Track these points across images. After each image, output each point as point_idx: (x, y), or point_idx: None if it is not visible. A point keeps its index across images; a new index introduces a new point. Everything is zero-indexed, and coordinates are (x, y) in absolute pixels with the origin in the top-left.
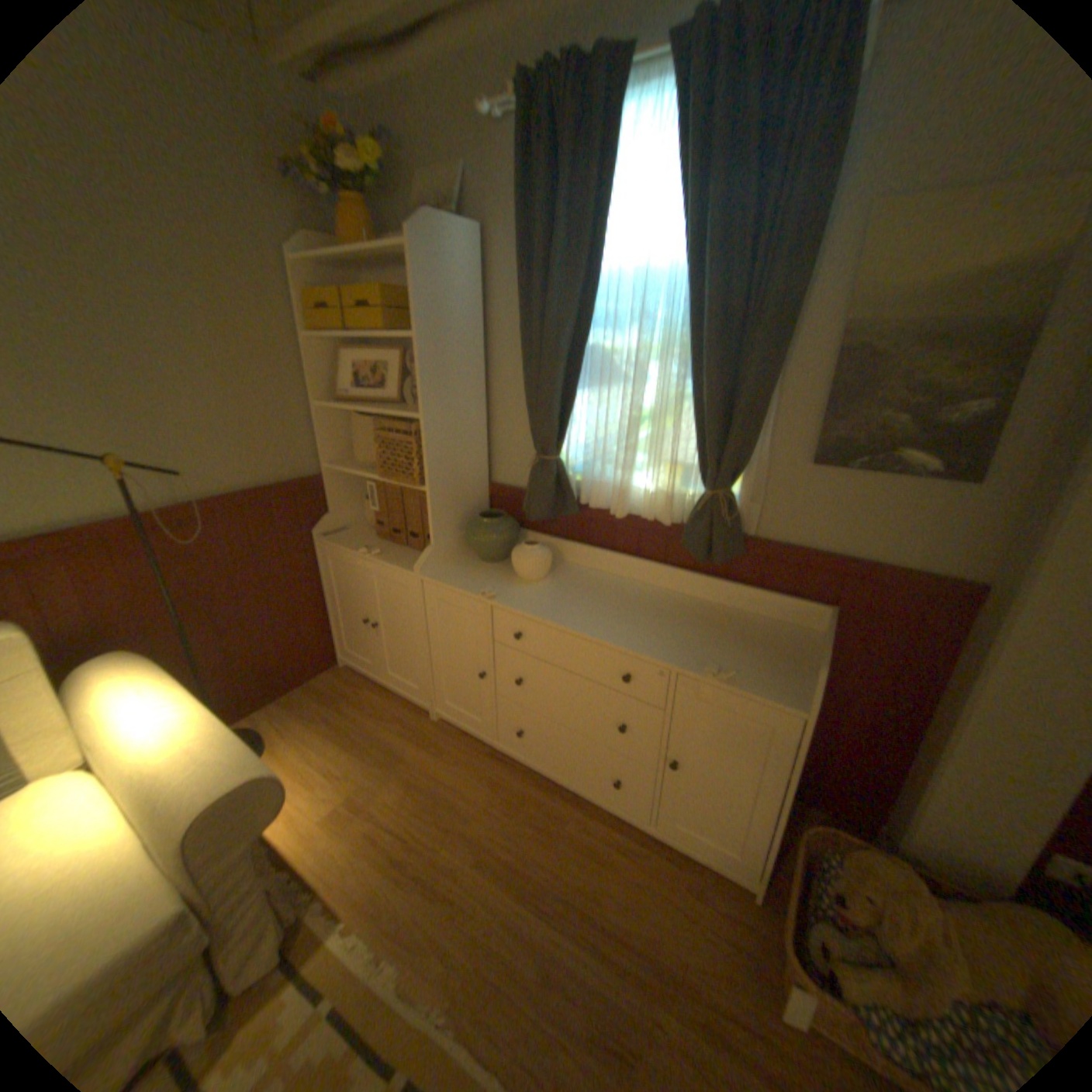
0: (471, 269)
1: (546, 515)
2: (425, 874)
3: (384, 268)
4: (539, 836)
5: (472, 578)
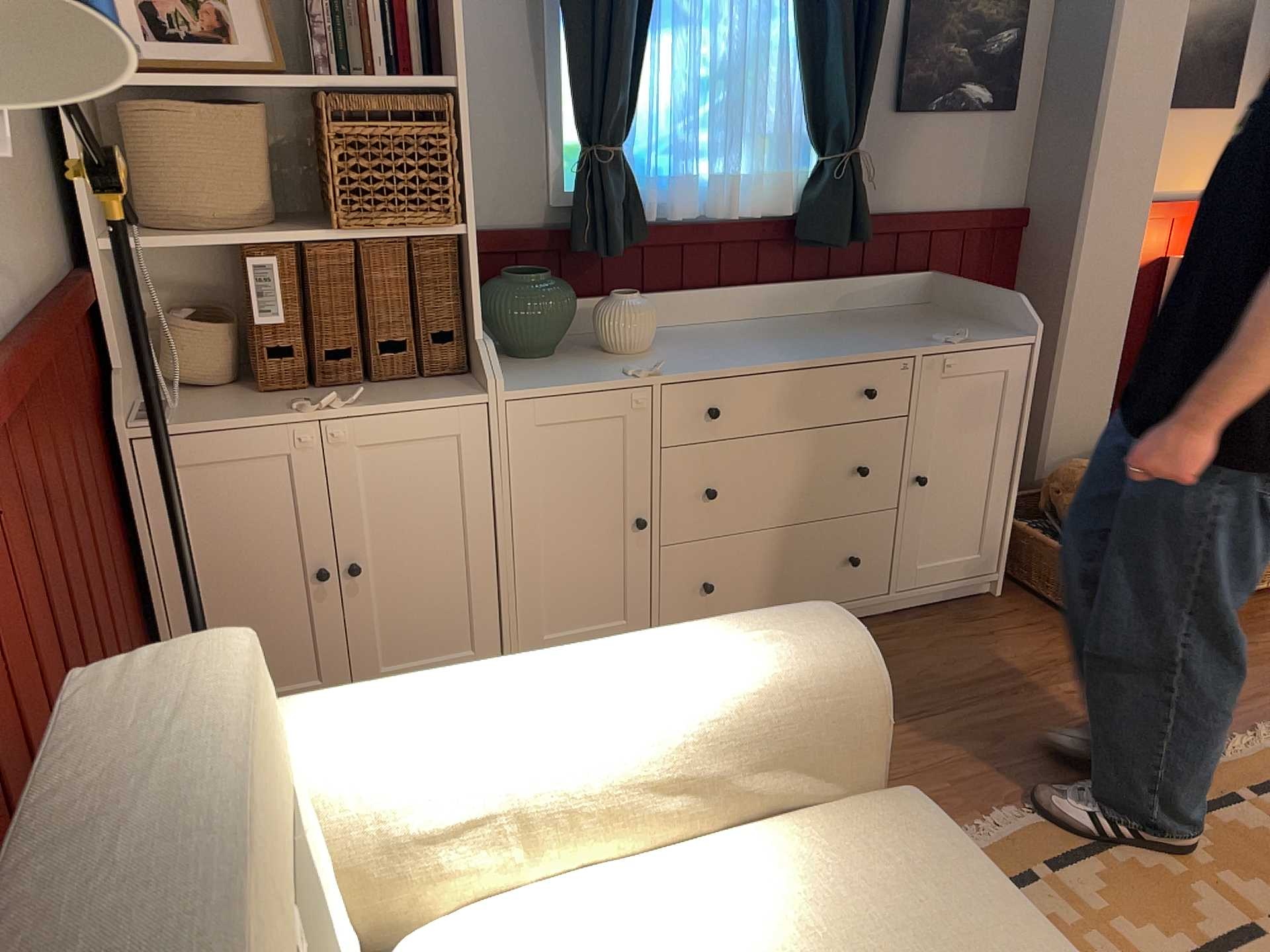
0: None
1: (627, 244)
2: None
3: None
4: None
5: (572, 372)
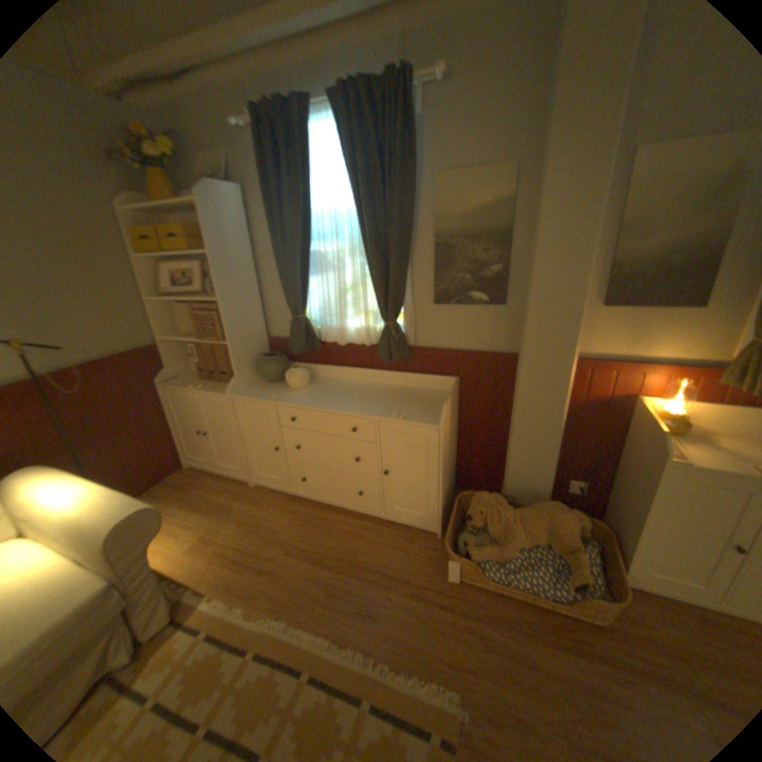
0: (237, 211)
1: (301, 350)
2: (253, 564)
3: (182, 212)
4: (320, 532)
5: (262, 392)
